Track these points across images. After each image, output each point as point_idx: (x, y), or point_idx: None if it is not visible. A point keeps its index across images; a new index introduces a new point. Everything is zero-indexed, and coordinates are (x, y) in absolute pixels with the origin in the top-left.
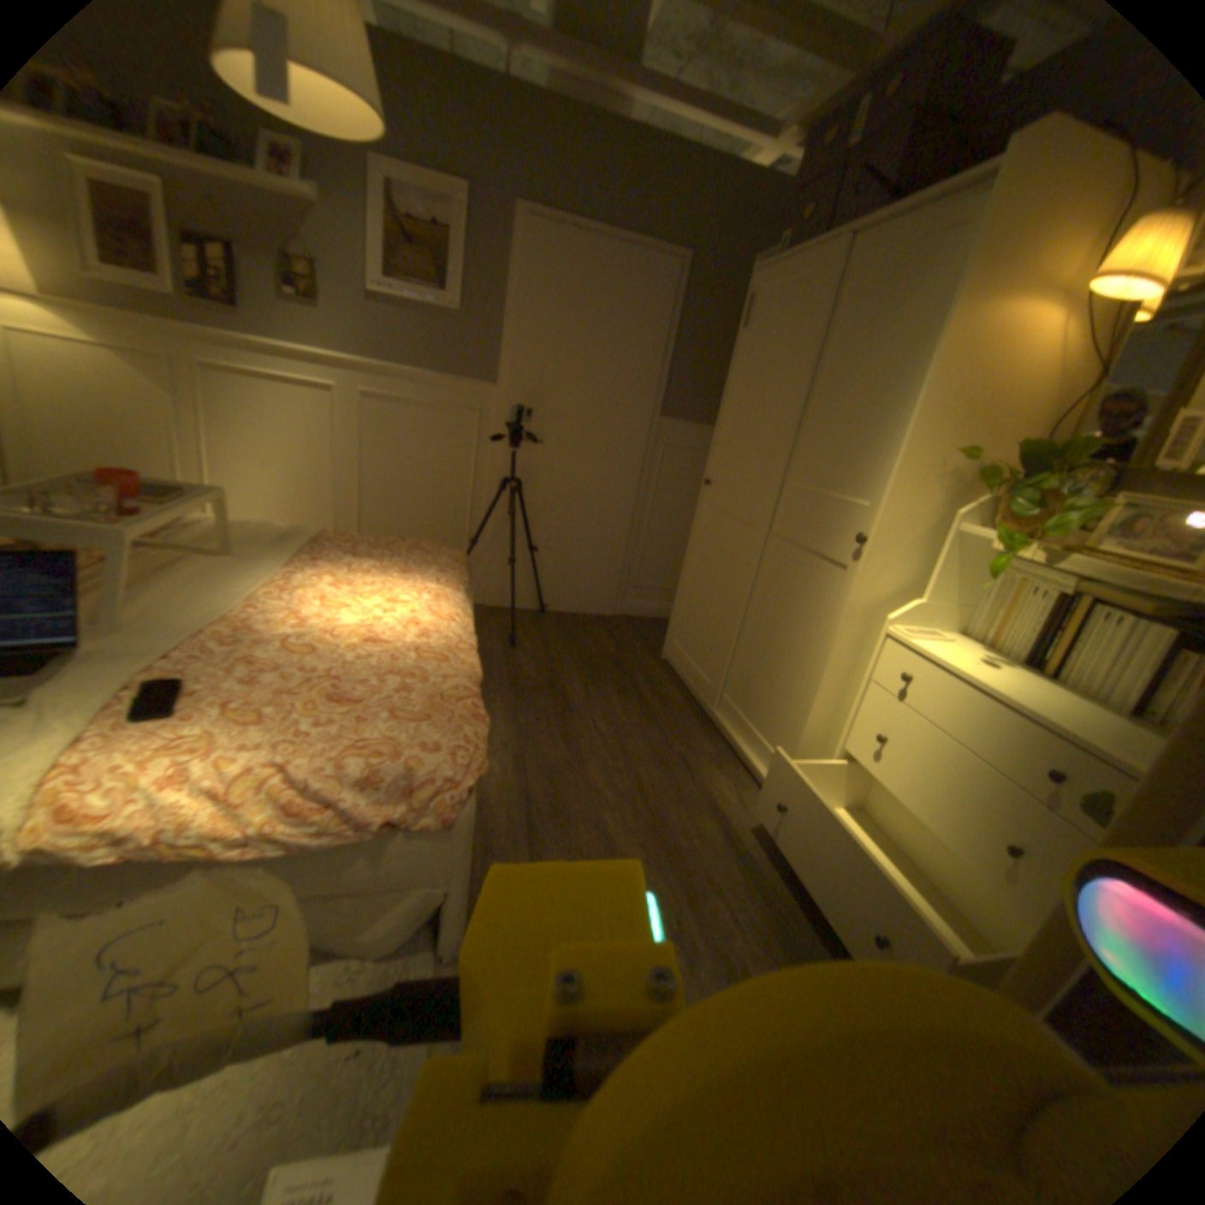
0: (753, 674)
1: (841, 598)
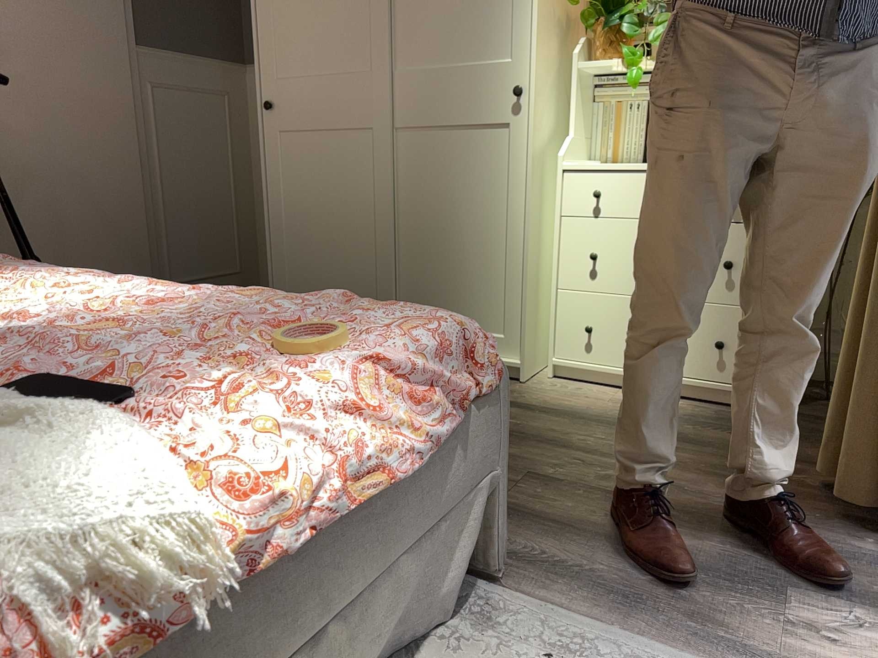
0: (431, 279)
1: (513, 154)
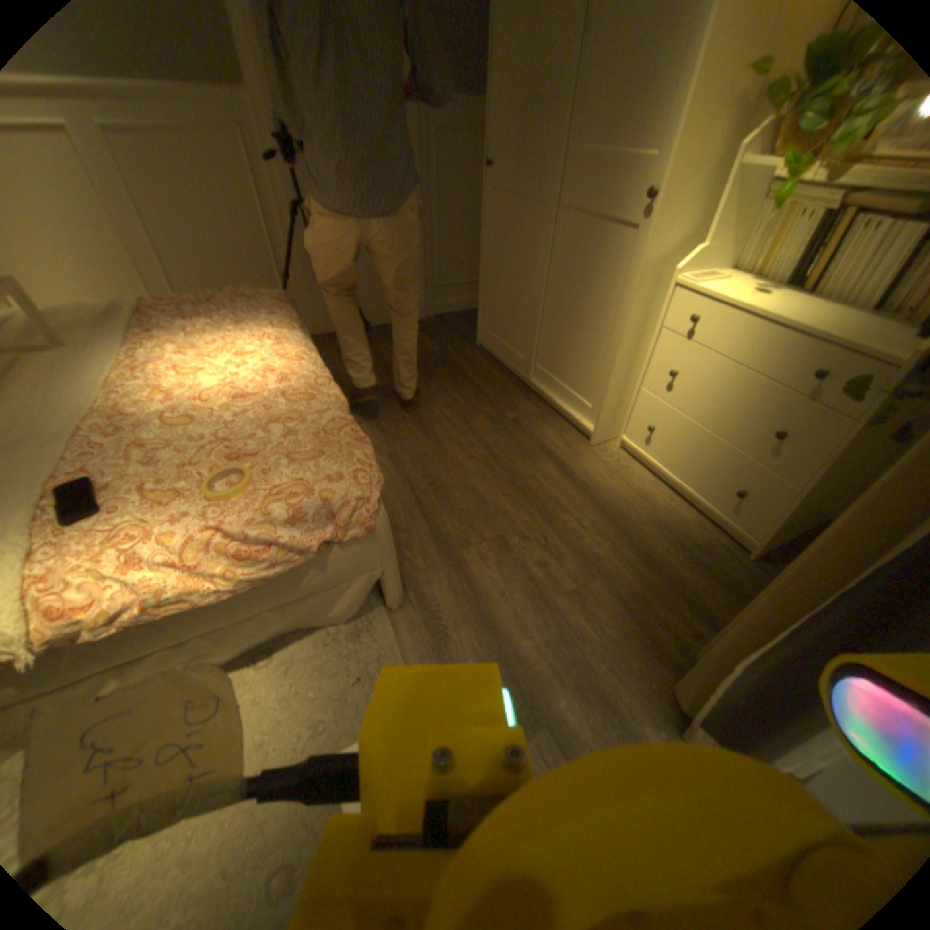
0: (560, 343)
1: (635, 258)
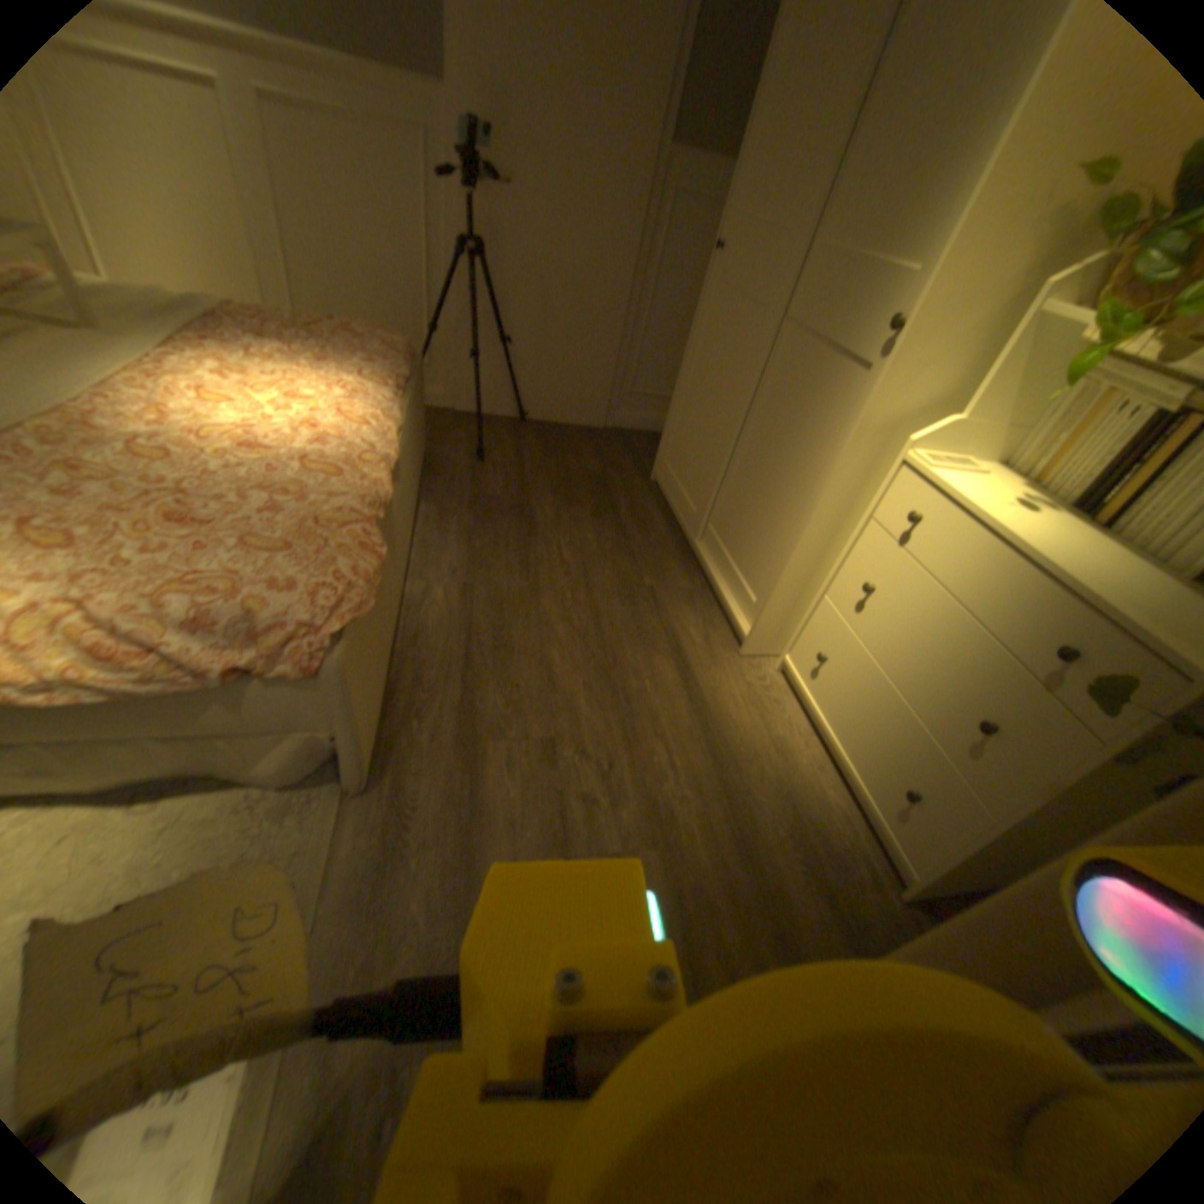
0: (742, 502)
1: (856, 409)
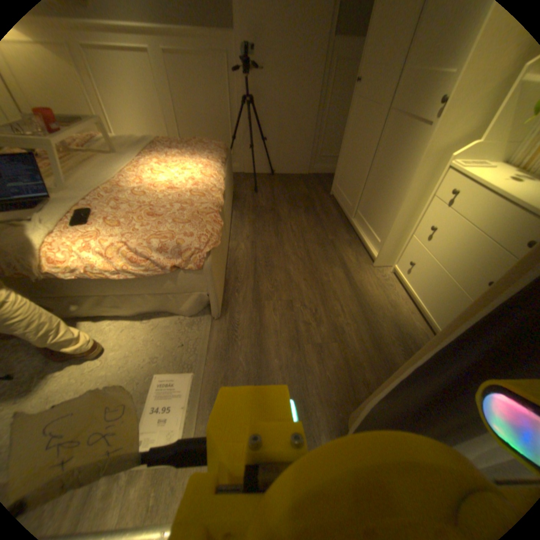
0: (373, 198)
1: (426, 145)
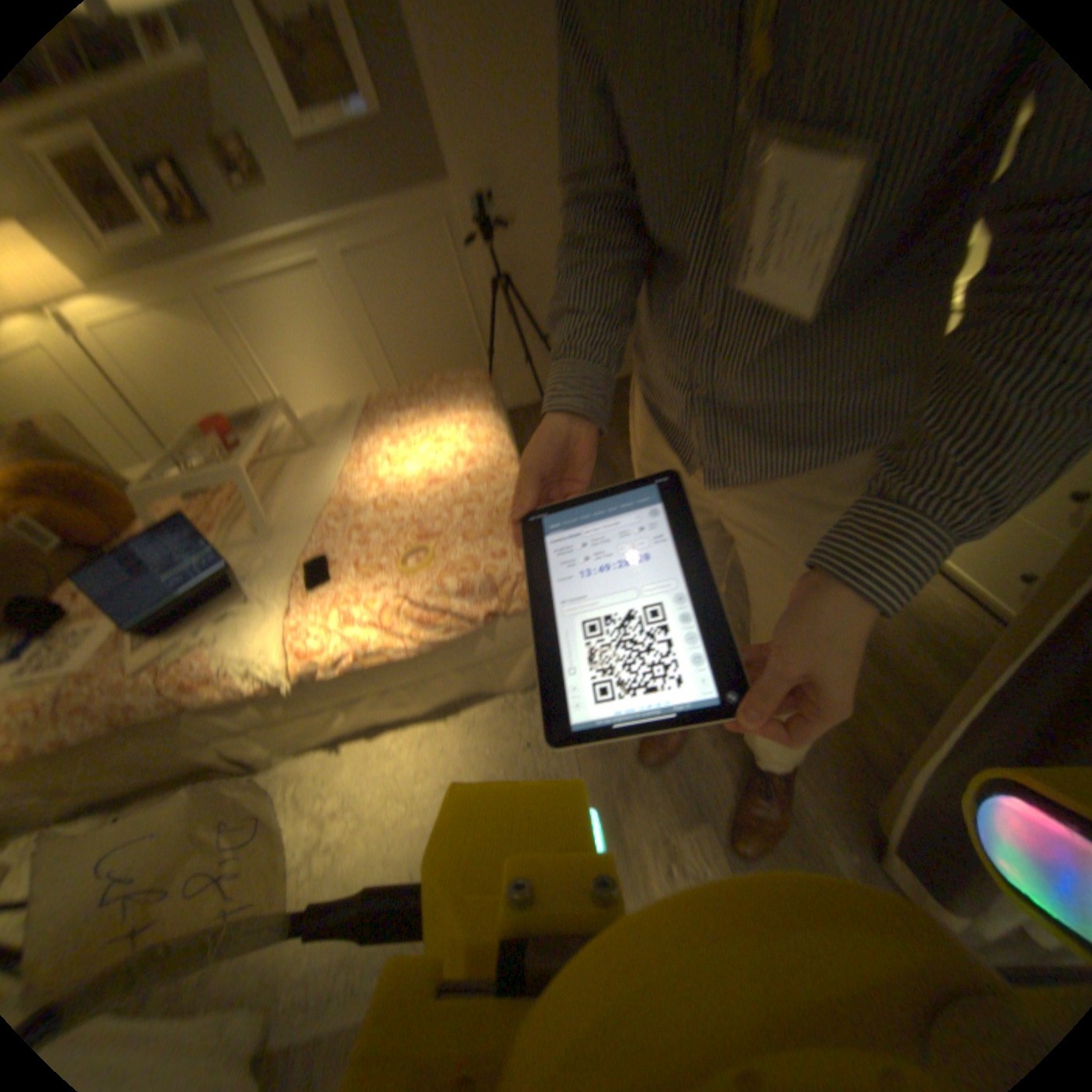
0: None
1: None
